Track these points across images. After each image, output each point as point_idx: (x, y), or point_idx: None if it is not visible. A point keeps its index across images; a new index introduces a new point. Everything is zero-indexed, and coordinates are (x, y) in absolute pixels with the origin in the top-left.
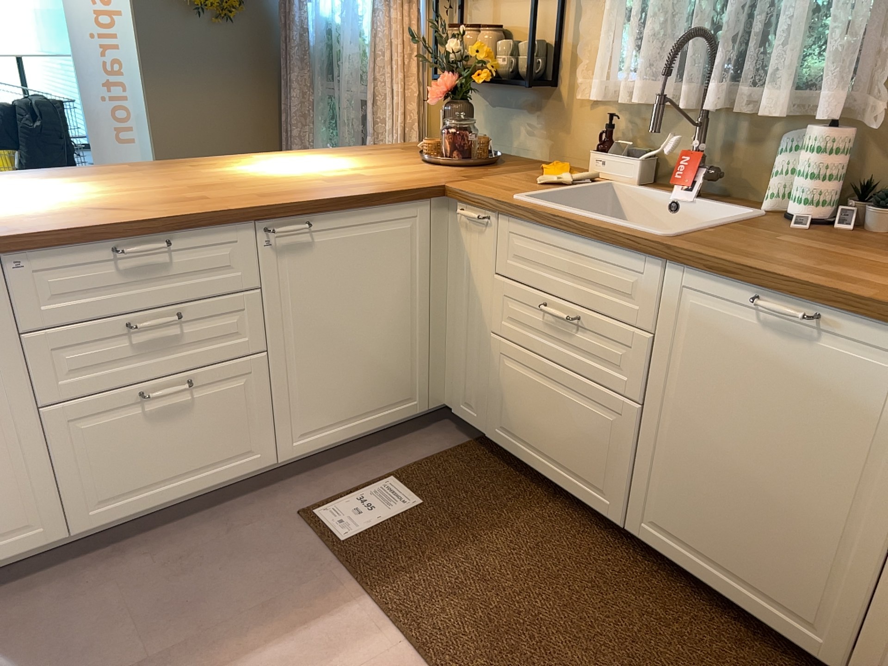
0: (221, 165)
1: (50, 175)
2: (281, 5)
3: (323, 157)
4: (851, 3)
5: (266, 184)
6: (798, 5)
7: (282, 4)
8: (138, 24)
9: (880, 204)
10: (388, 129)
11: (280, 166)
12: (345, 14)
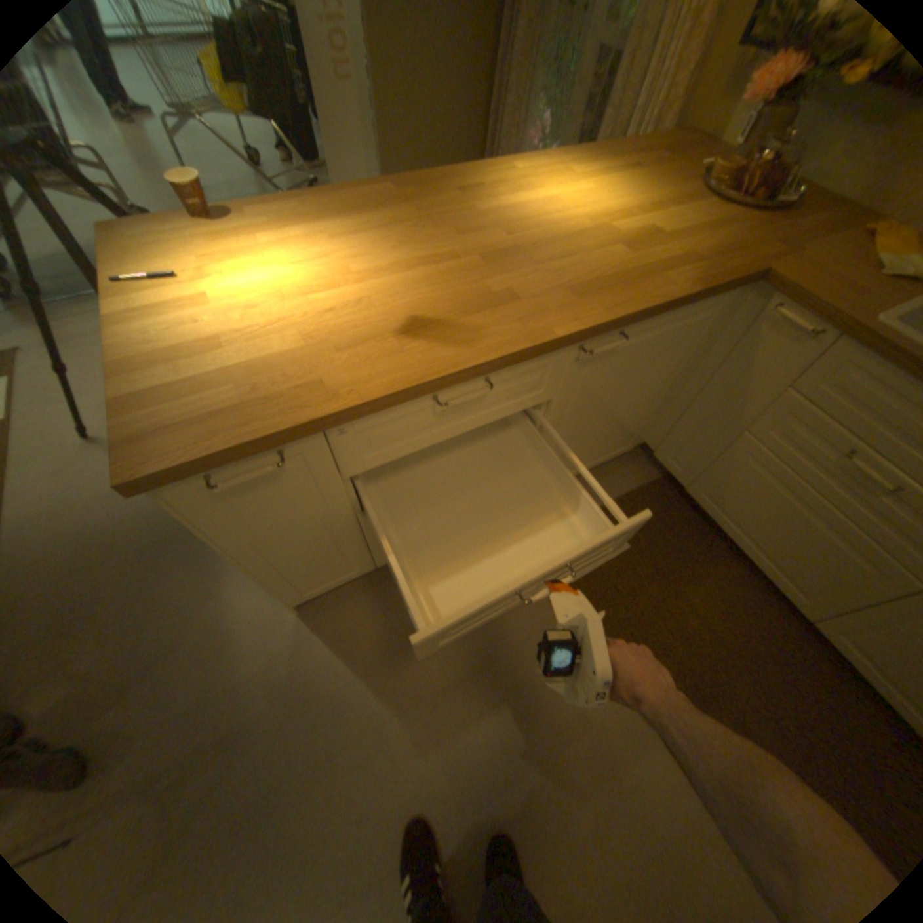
0: (488, 188)
1: (316, 206)
2: None
3: (591, 169)
4: None
5: (564, 251)
6: None
7: None
8: None
9: None
10: (639, 105)
11: (554, 193)
12: None
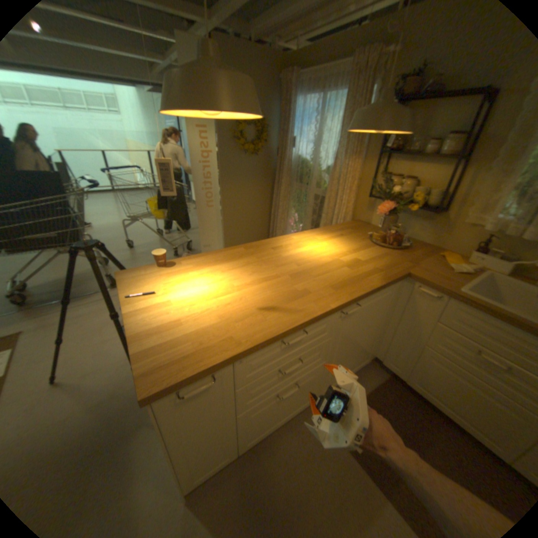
0: (283, 247)
1: (212, 259)
2: (276, 146)
3: (323, 237)
4: None
5: (322, 271)
6: None
7: (276, 146)
8: (218, 157)
9: None
10: (335, 213)
11: (311, 248)
12: (311, 154)
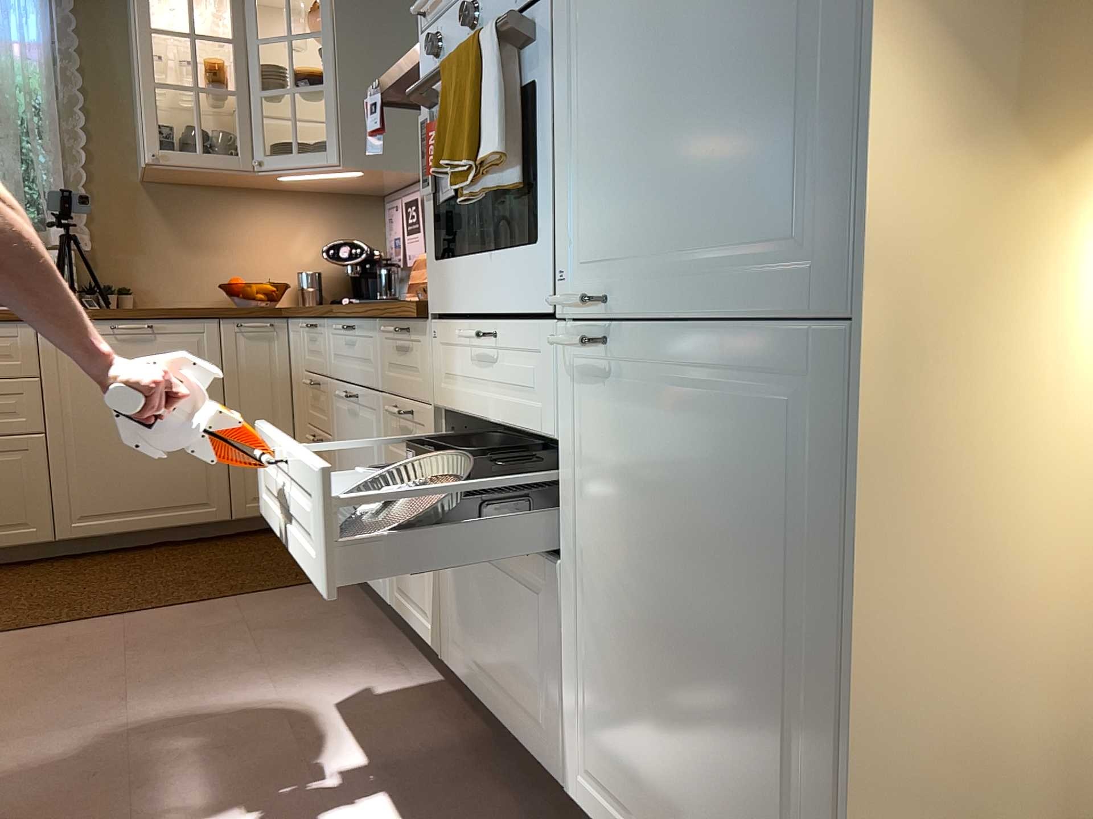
0: None
1: None
2: None
3: None
4: (47, 177)
5: None
6: (14, 175)
7: None
8: None
9: (109, 291)
10: None
11: None
12: None
